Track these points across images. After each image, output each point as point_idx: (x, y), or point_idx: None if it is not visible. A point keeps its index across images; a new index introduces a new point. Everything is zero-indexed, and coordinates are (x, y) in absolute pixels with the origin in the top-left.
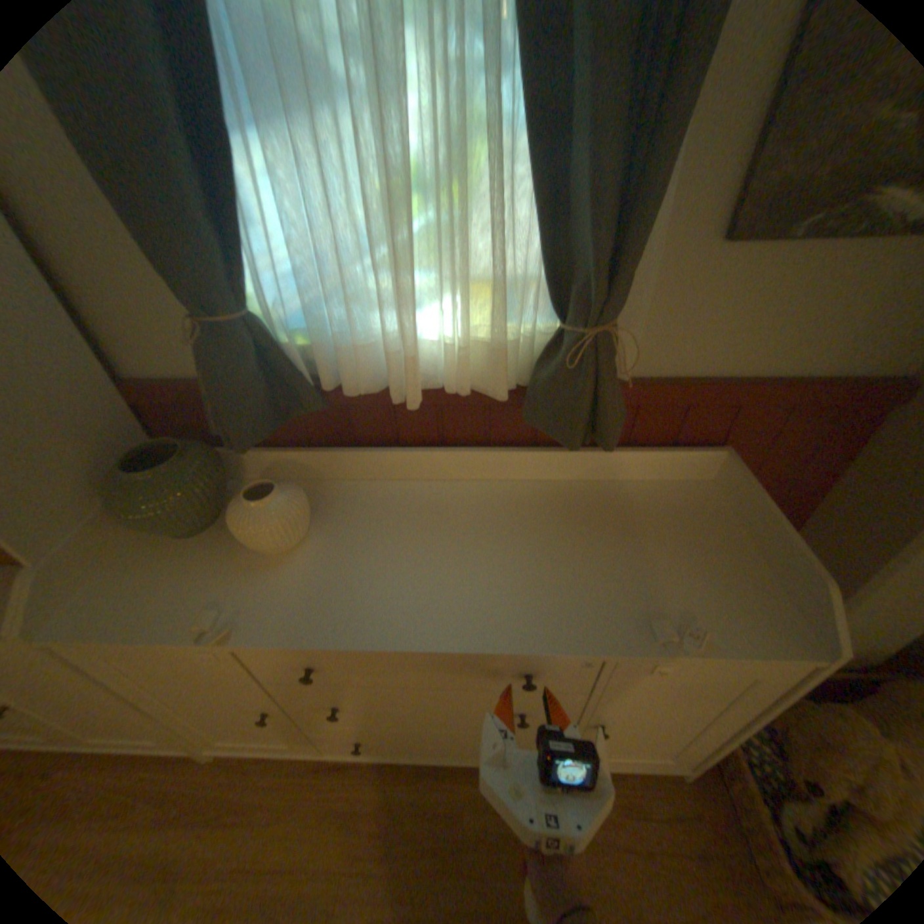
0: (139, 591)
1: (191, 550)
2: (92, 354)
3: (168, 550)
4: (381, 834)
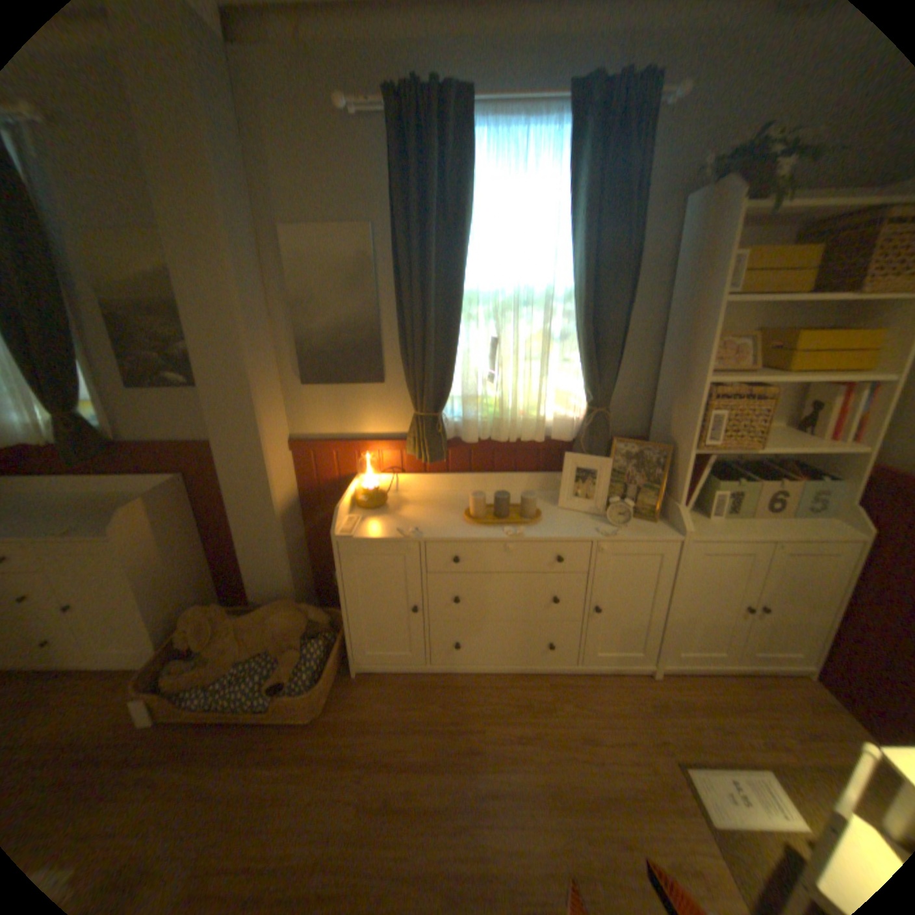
0: None
1: None
2: None
3: None
4: None
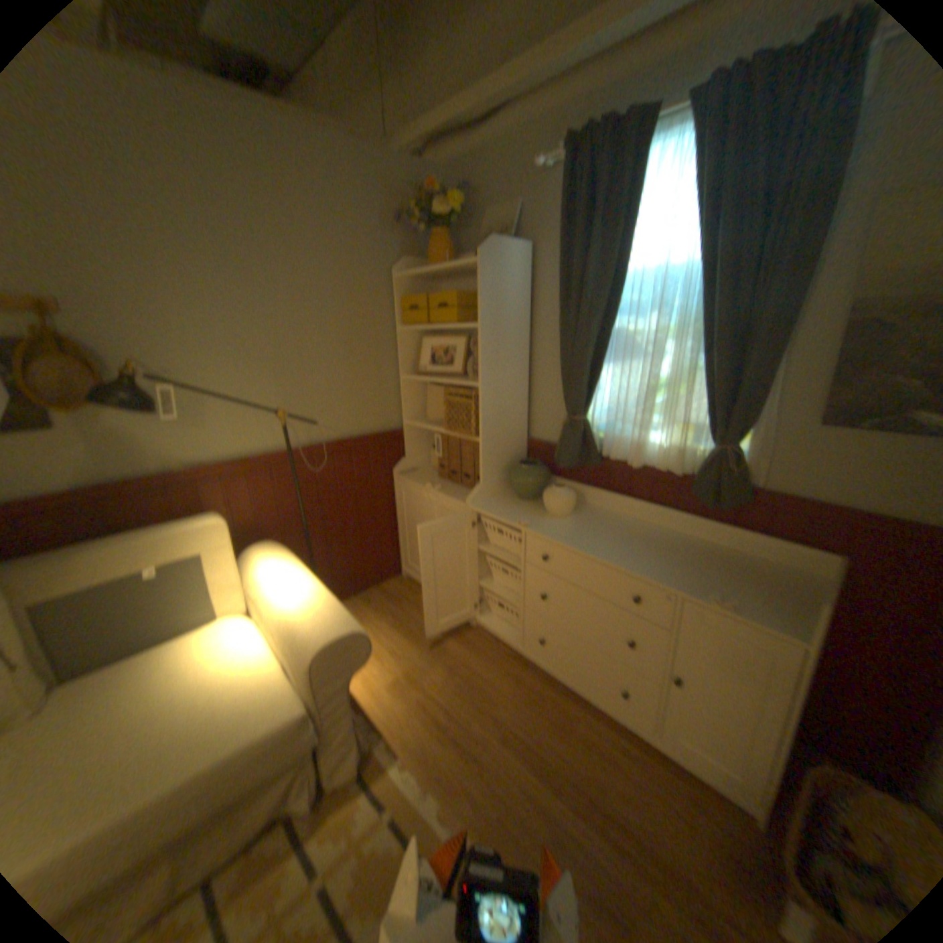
0: (503, 508)
1: (523, 505)
2: (526, 426)
3: (516, 502)
4: (533, 701)
